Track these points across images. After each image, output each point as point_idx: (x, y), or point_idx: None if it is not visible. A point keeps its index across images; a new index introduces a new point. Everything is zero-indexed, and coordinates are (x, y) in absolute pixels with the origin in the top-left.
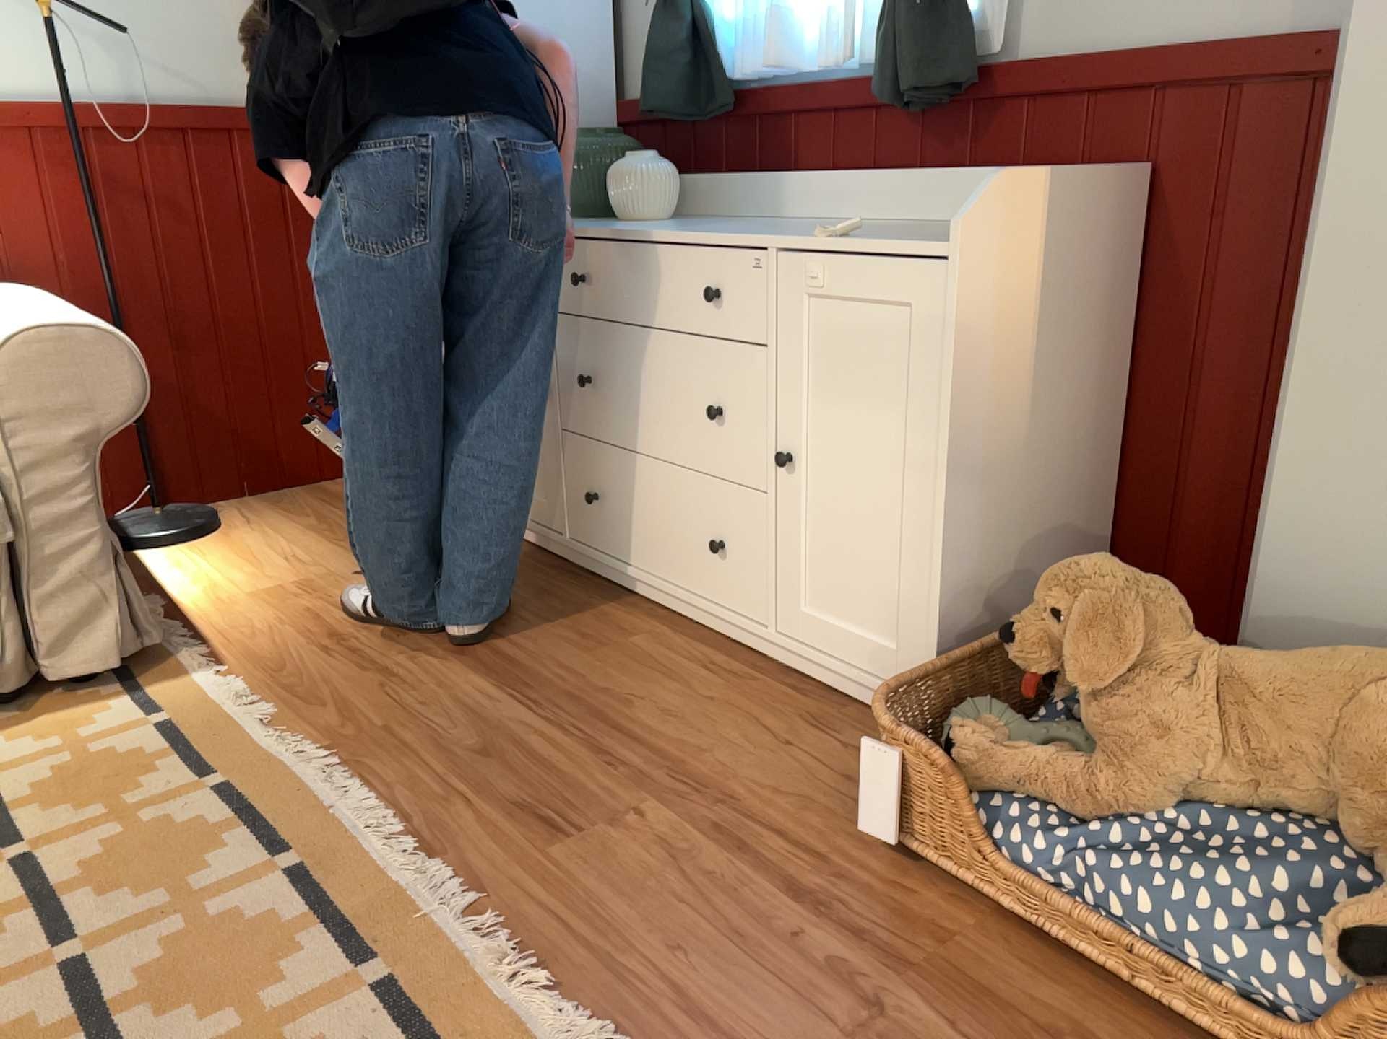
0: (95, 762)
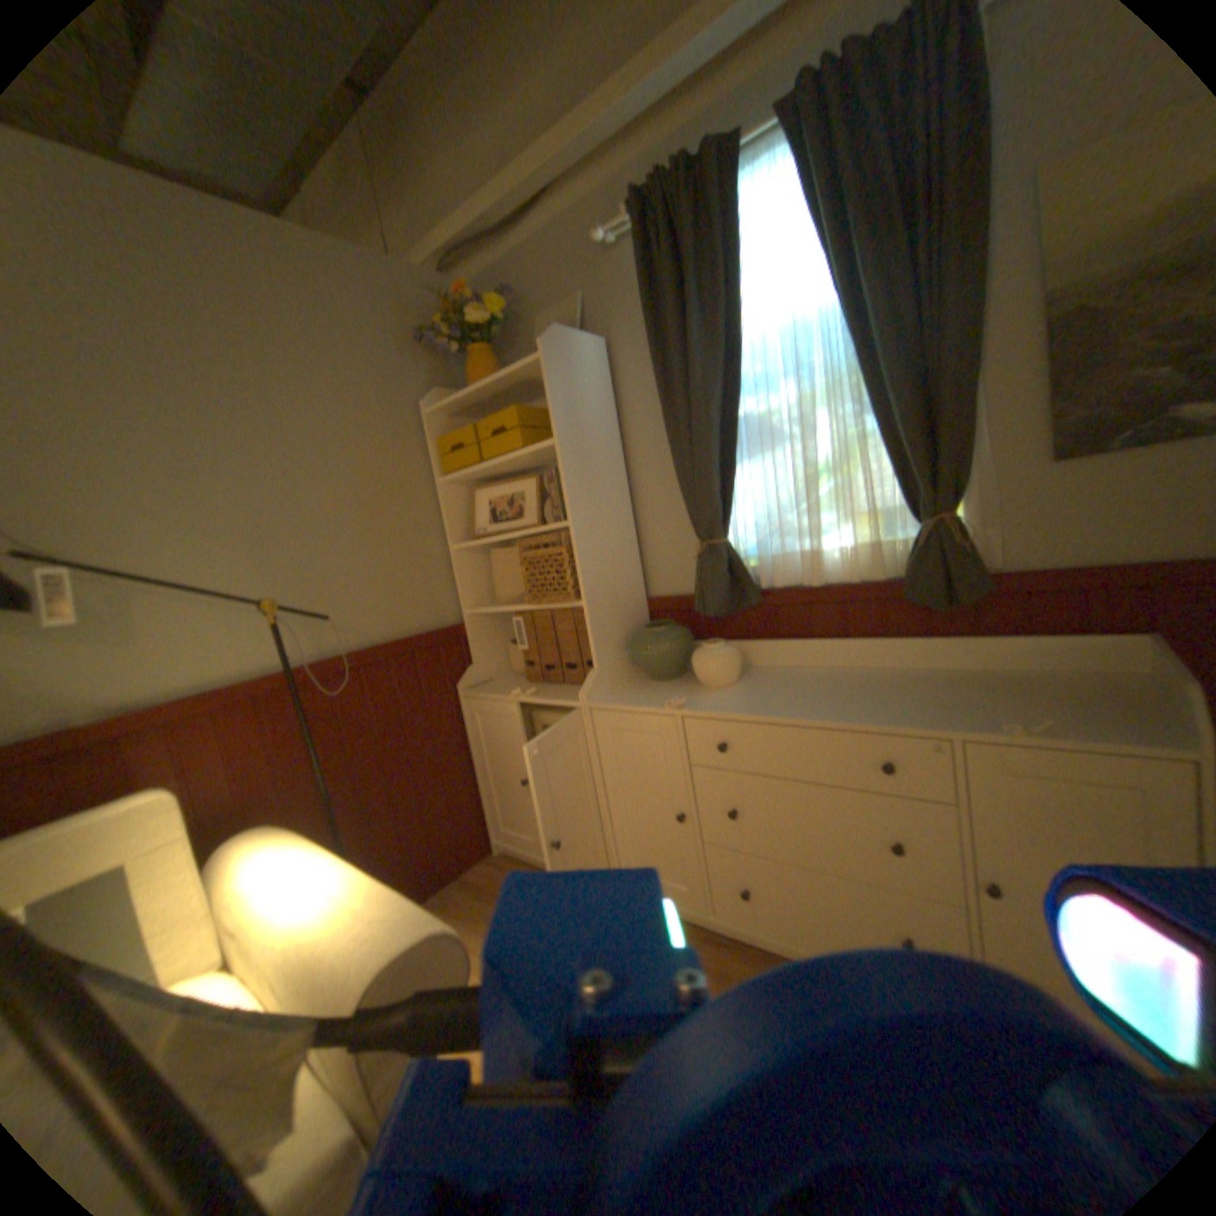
0: None
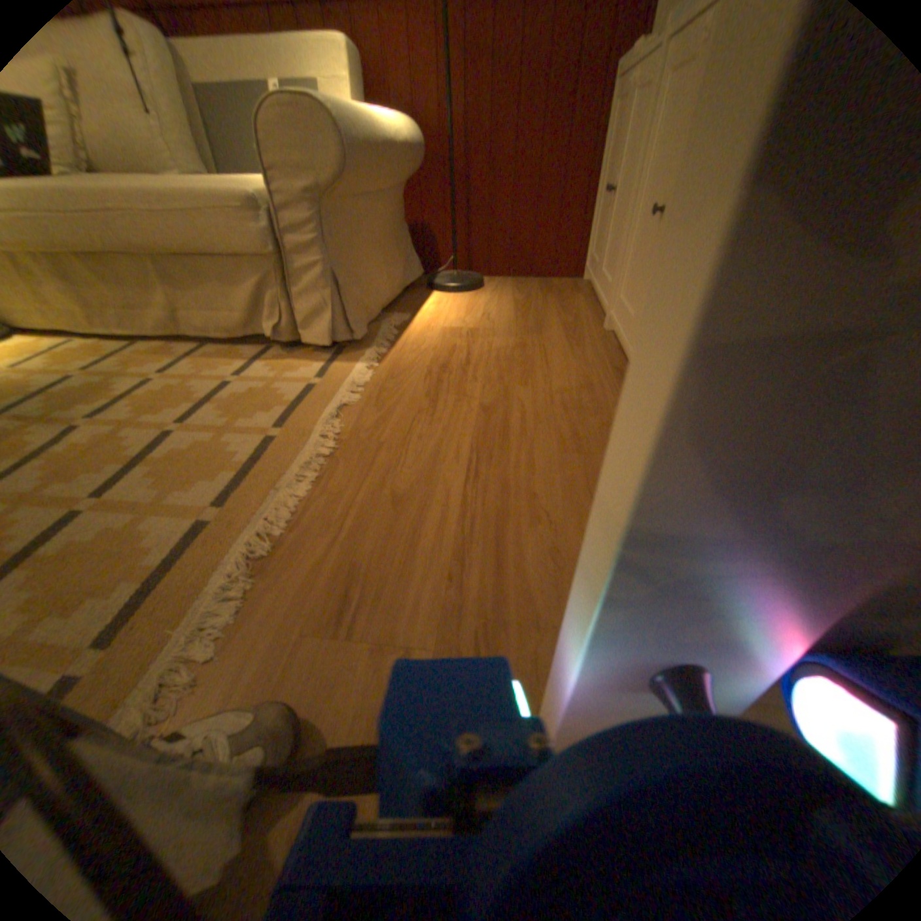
0: (261, 394)
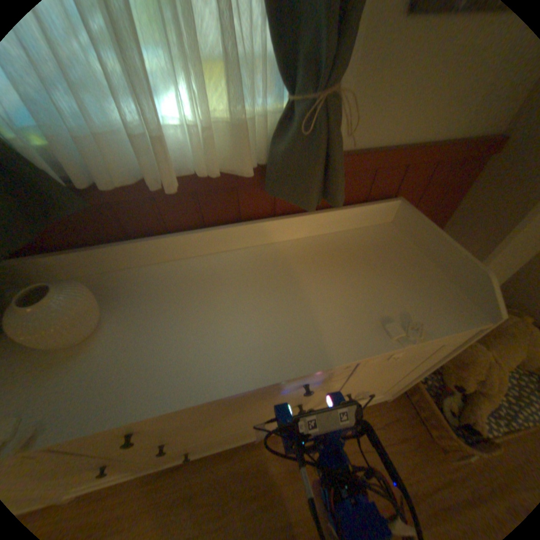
0: None
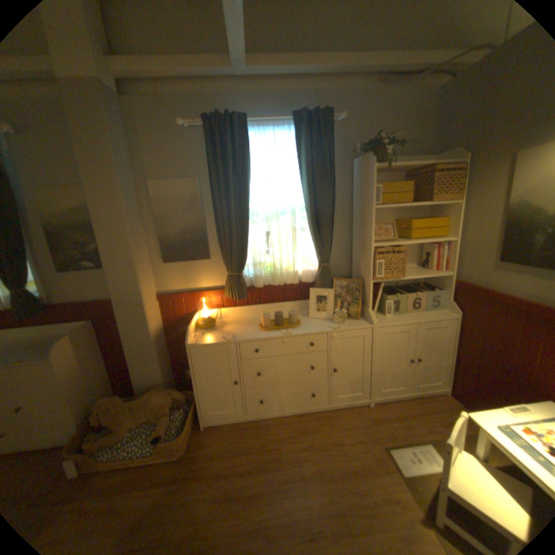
0: None
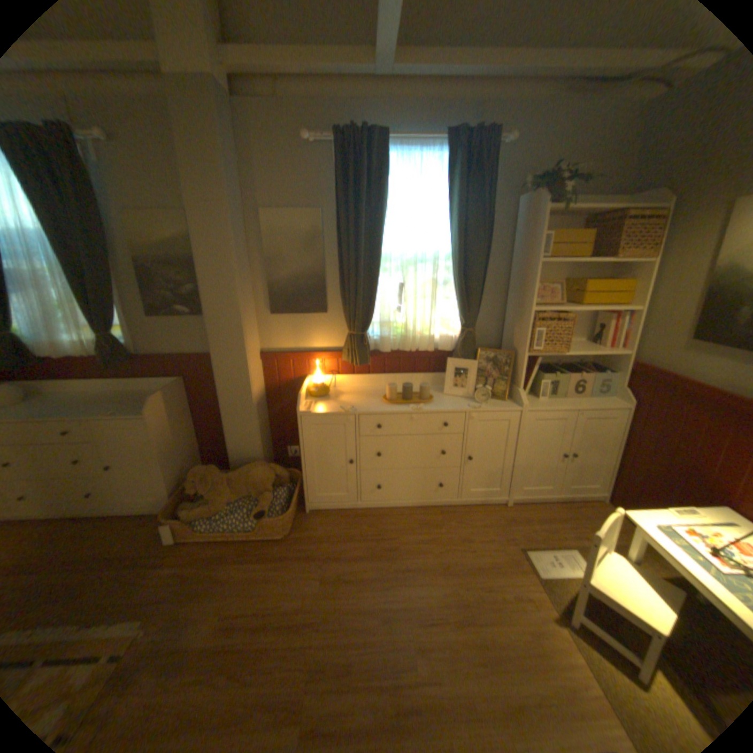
0: None
